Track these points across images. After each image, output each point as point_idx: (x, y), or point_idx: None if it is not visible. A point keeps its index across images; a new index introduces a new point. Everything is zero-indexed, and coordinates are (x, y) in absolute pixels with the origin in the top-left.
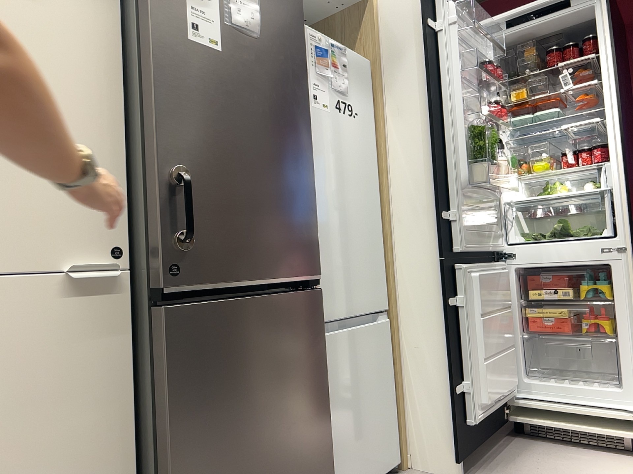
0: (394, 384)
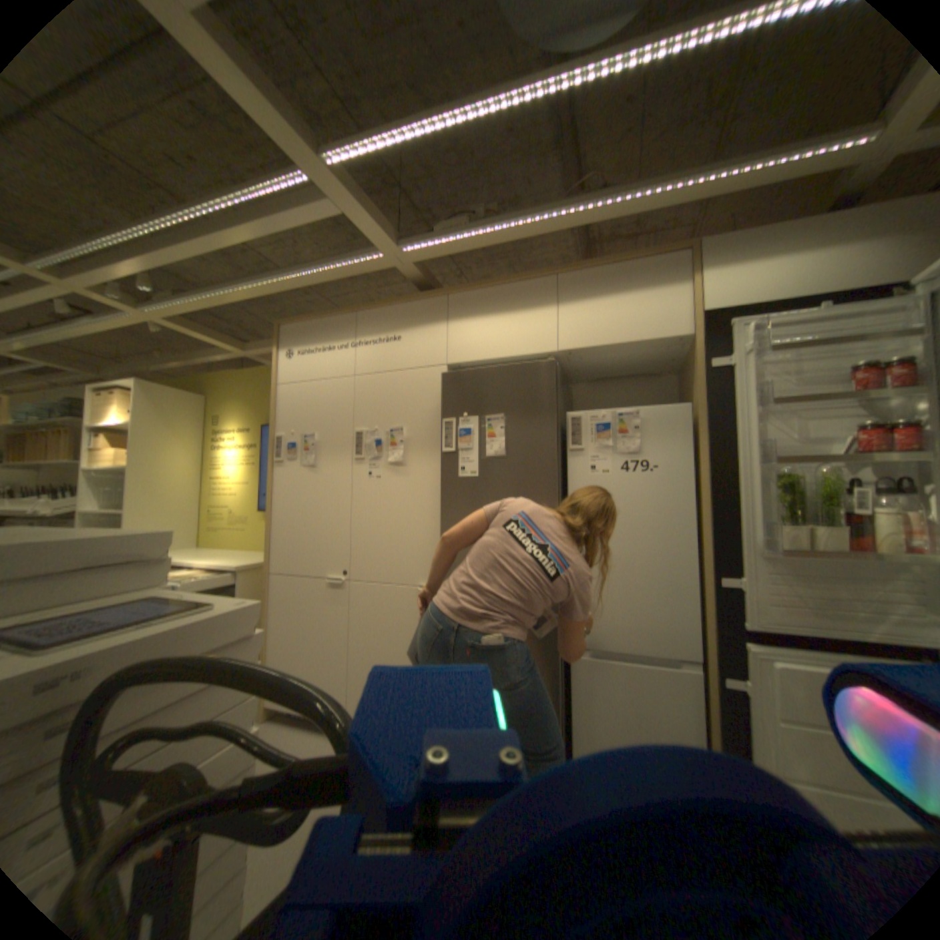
0: (710, 742)
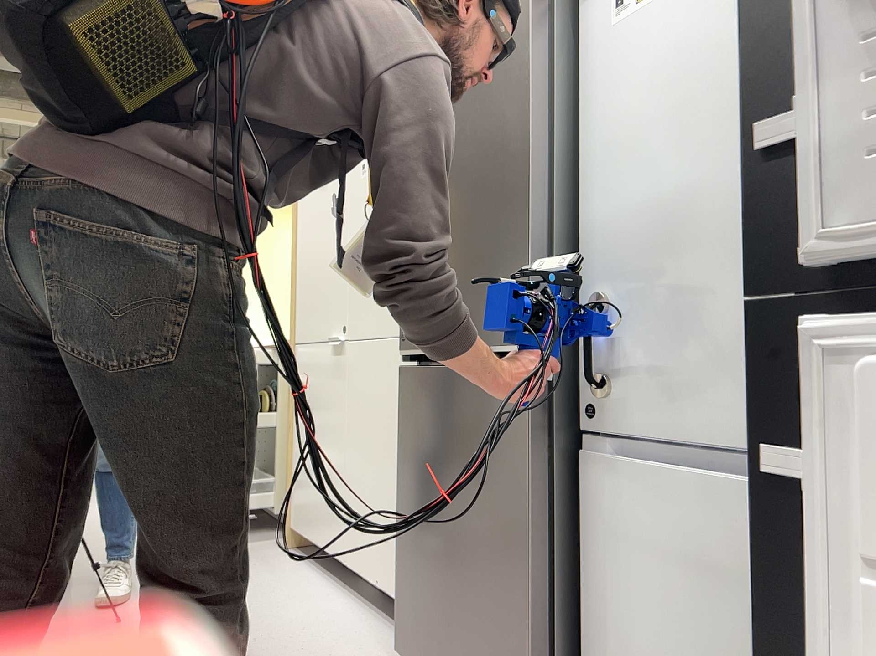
0: None
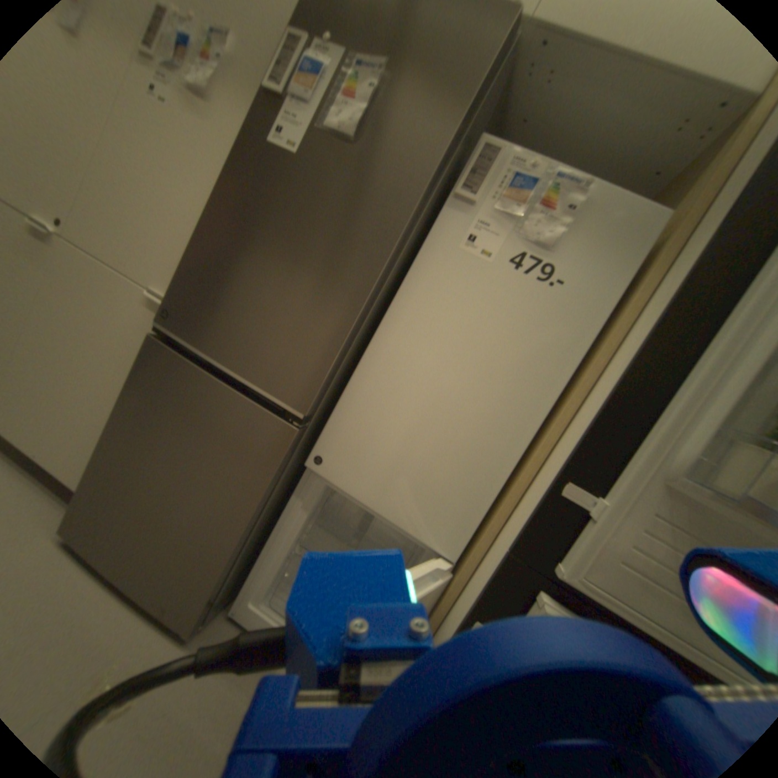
0: None
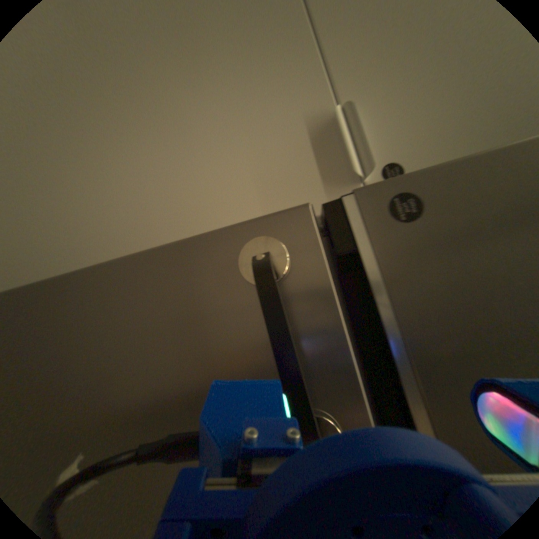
0: None
